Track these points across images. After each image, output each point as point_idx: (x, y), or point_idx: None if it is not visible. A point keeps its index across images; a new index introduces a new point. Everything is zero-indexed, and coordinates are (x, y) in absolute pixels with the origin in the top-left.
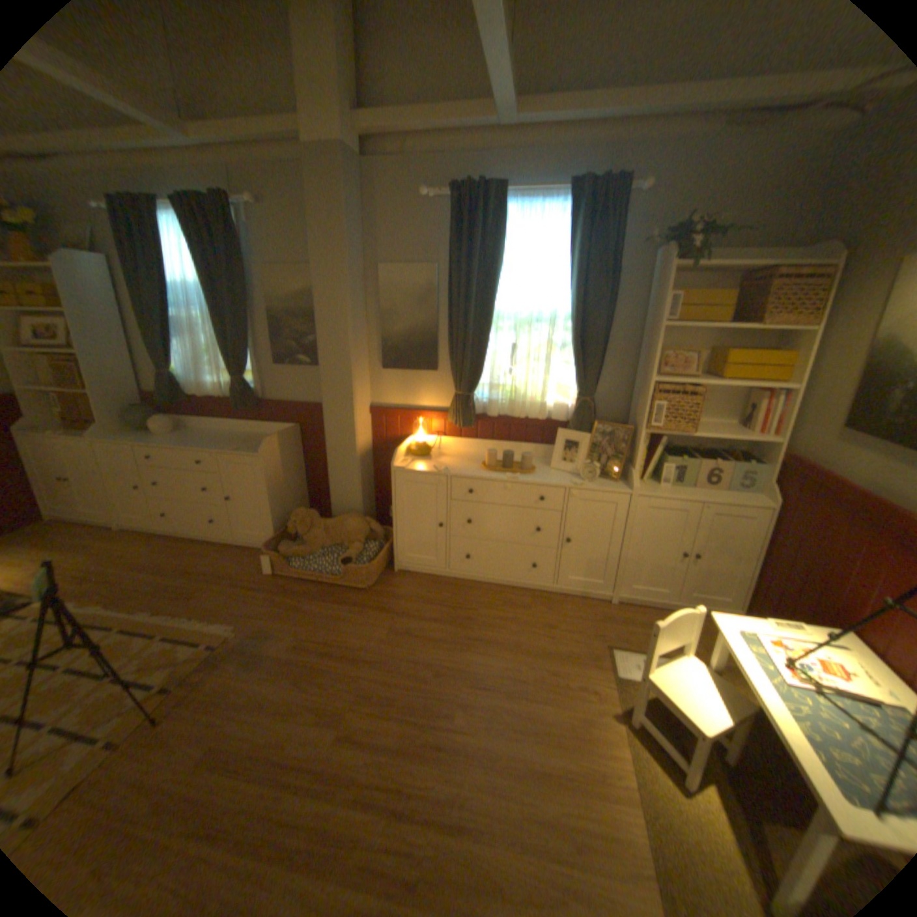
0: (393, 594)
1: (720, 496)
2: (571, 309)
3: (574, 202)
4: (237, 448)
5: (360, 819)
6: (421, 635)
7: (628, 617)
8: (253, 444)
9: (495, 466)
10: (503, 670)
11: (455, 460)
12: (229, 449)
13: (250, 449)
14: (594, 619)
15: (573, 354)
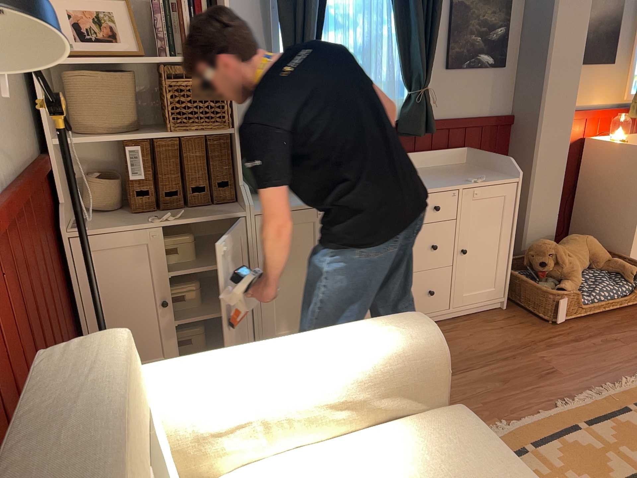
0: None
1: None
2: None
3: None
4: (467, 178)
5: None
6: None
7: None
8: (464, 174)
9: None
10: None
11: None
12: (475, 179)
13: (484, 176)
14: None
15: None
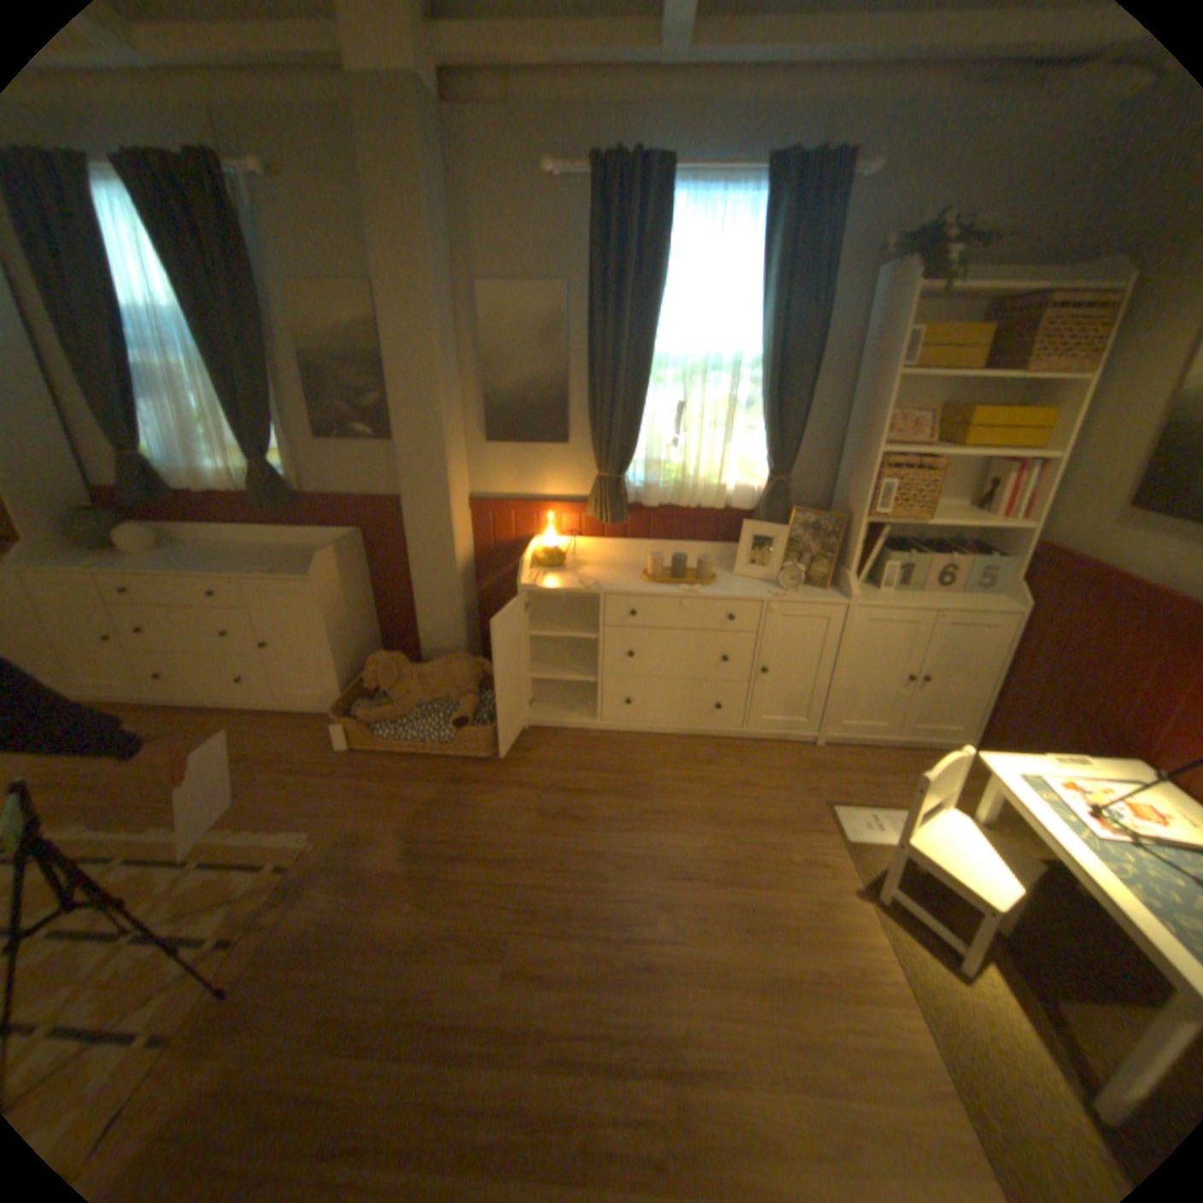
0: (530, 760)
1: (956, 600)
2: (764, 352)
3: (770, 191)
4: (271, 567)
5: (565, 1083)
6: (583, 813)
7: (840, 761)
8: (294, 561)
9: (662, 575)
10: (703, 849)
11: (602, 569)
12: (261, 570)
13: (293, 569)
14: (799, 768)
15: (767, 416)
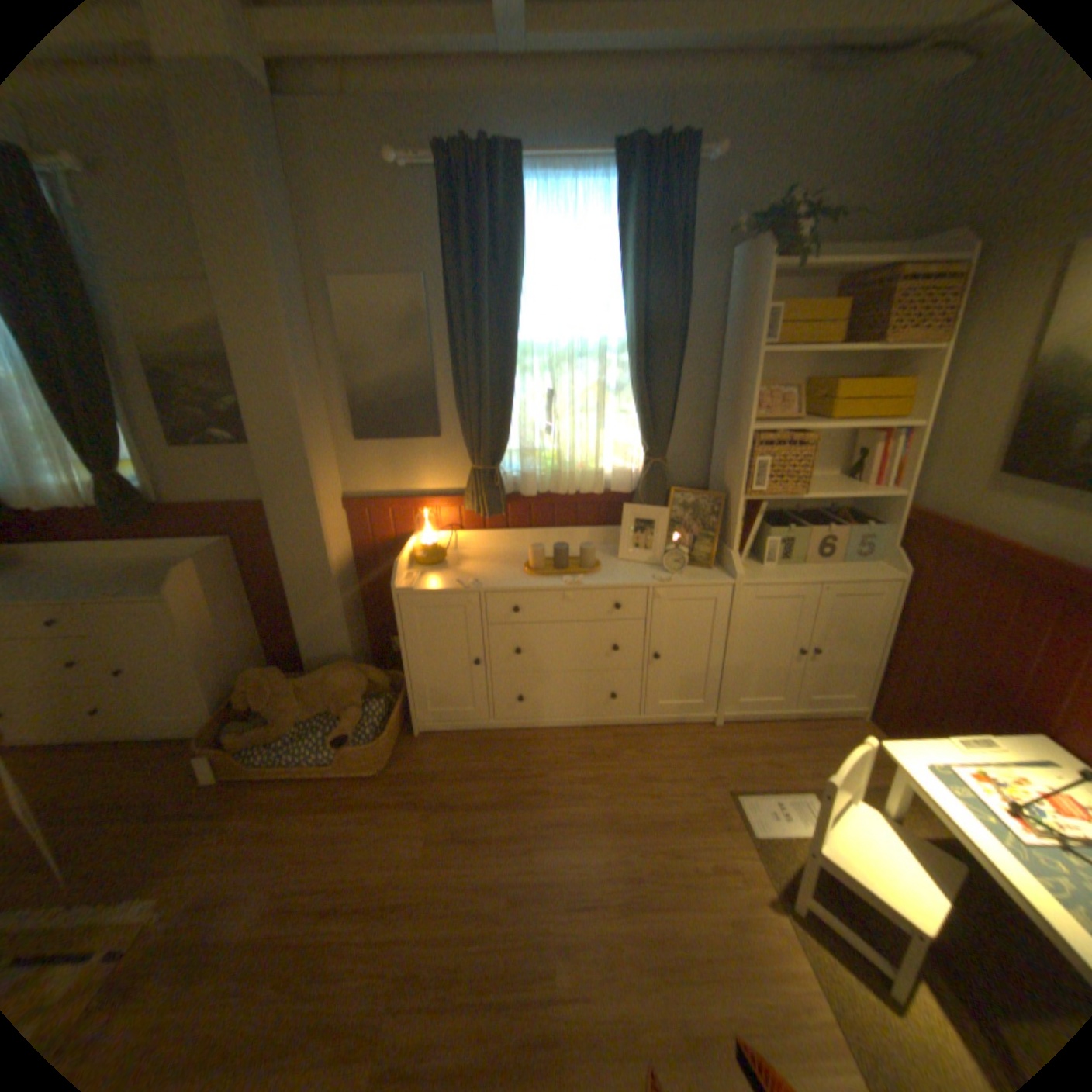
0: (419, 773)
1: (838, 571)
2: (629, 335)
3: (620, 176)
4: (121, 588)
5: None
6: (474, 835)
7: (740, 742)
8: (151, 579)
9: (545, 566)
10: (605, 866)
11: (484, 563)
12: (107, 593)
13: (146, 588)
14: (700, 753)
15: (637, 399)
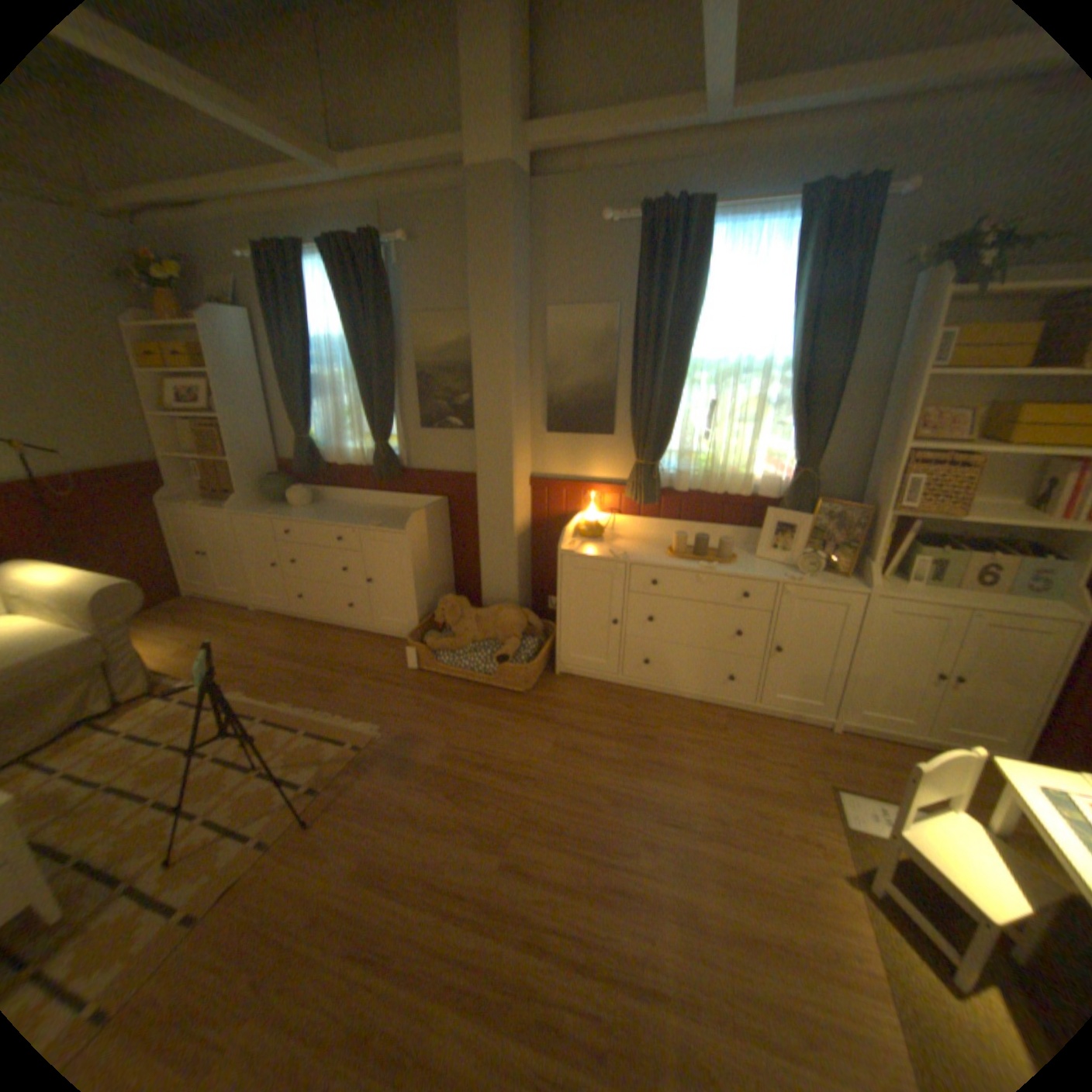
0: (556, 701)
1: (998, 601)
2: (793, 356)
3: (804, 216)
4: (380, 523)
5: (534, 965)
6: (592, 752)
7: (857, 752)
8: (397, 520)
9: (685, 552)
10: (696, 804)
11: (633, 543)
12: (373, 525)
13: (394, 525)
14: (810, 750)
15: (793, 413)
